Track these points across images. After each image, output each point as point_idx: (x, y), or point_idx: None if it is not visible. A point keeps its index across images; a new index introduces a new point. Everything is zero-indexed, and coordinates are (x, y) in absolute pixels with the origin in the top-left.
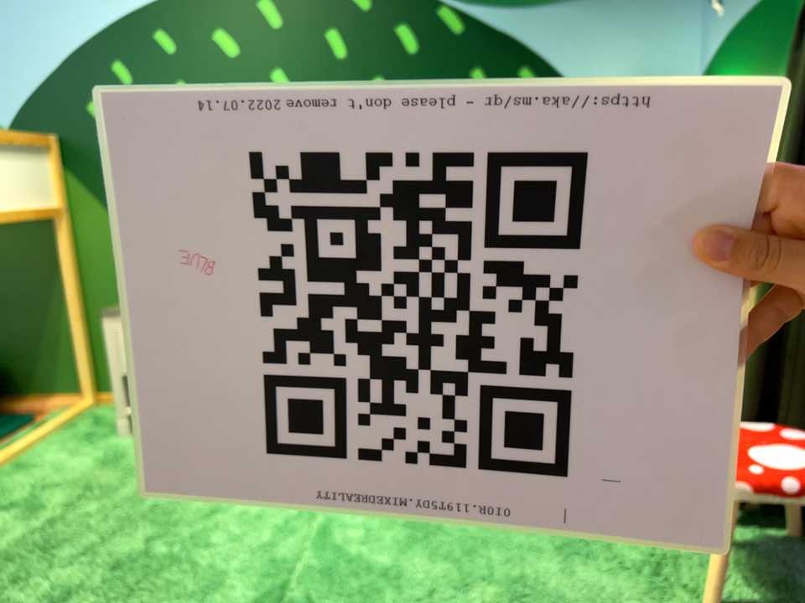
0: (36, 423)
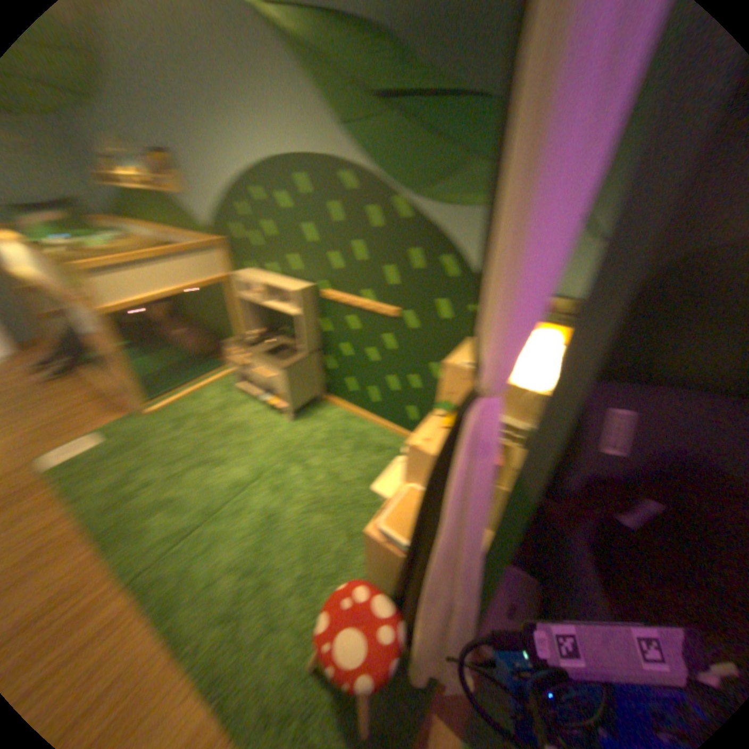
0: (224, 367)
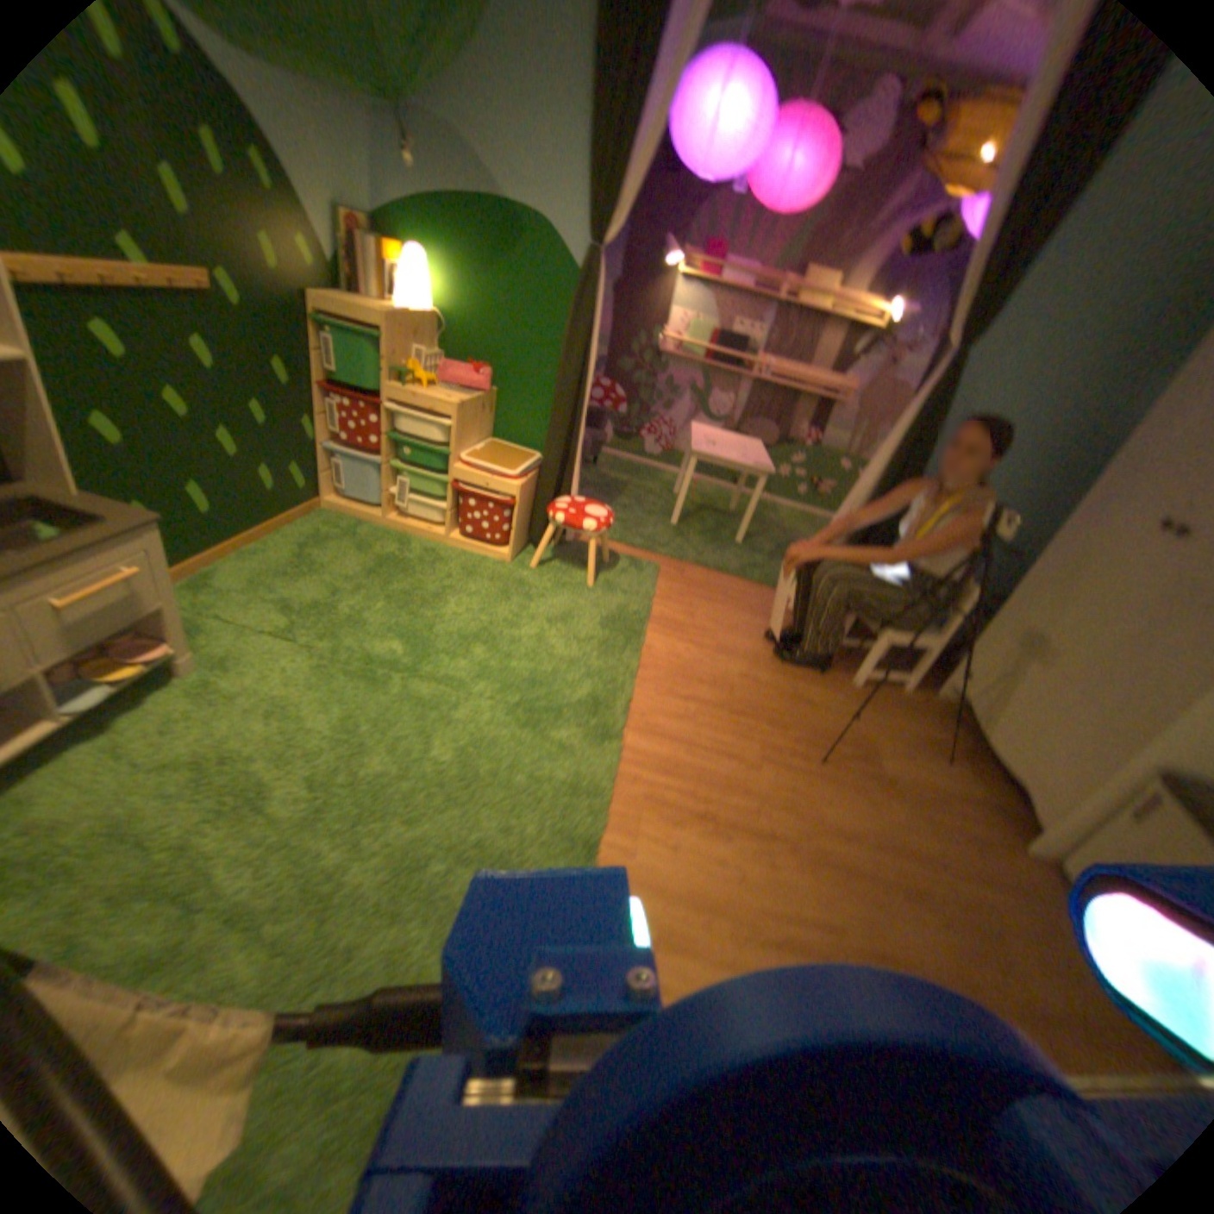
0: None
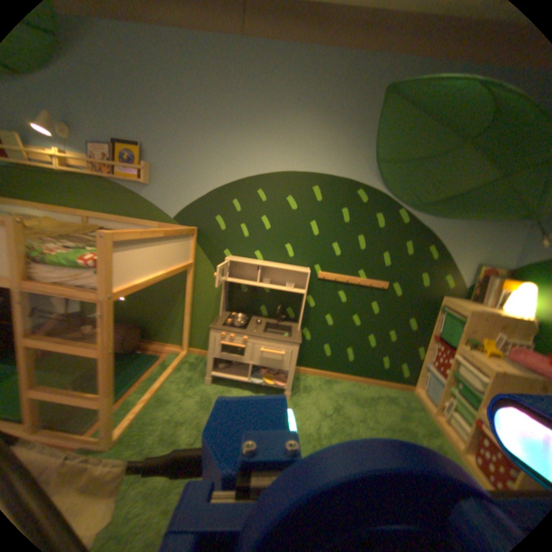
0: (161, 359)
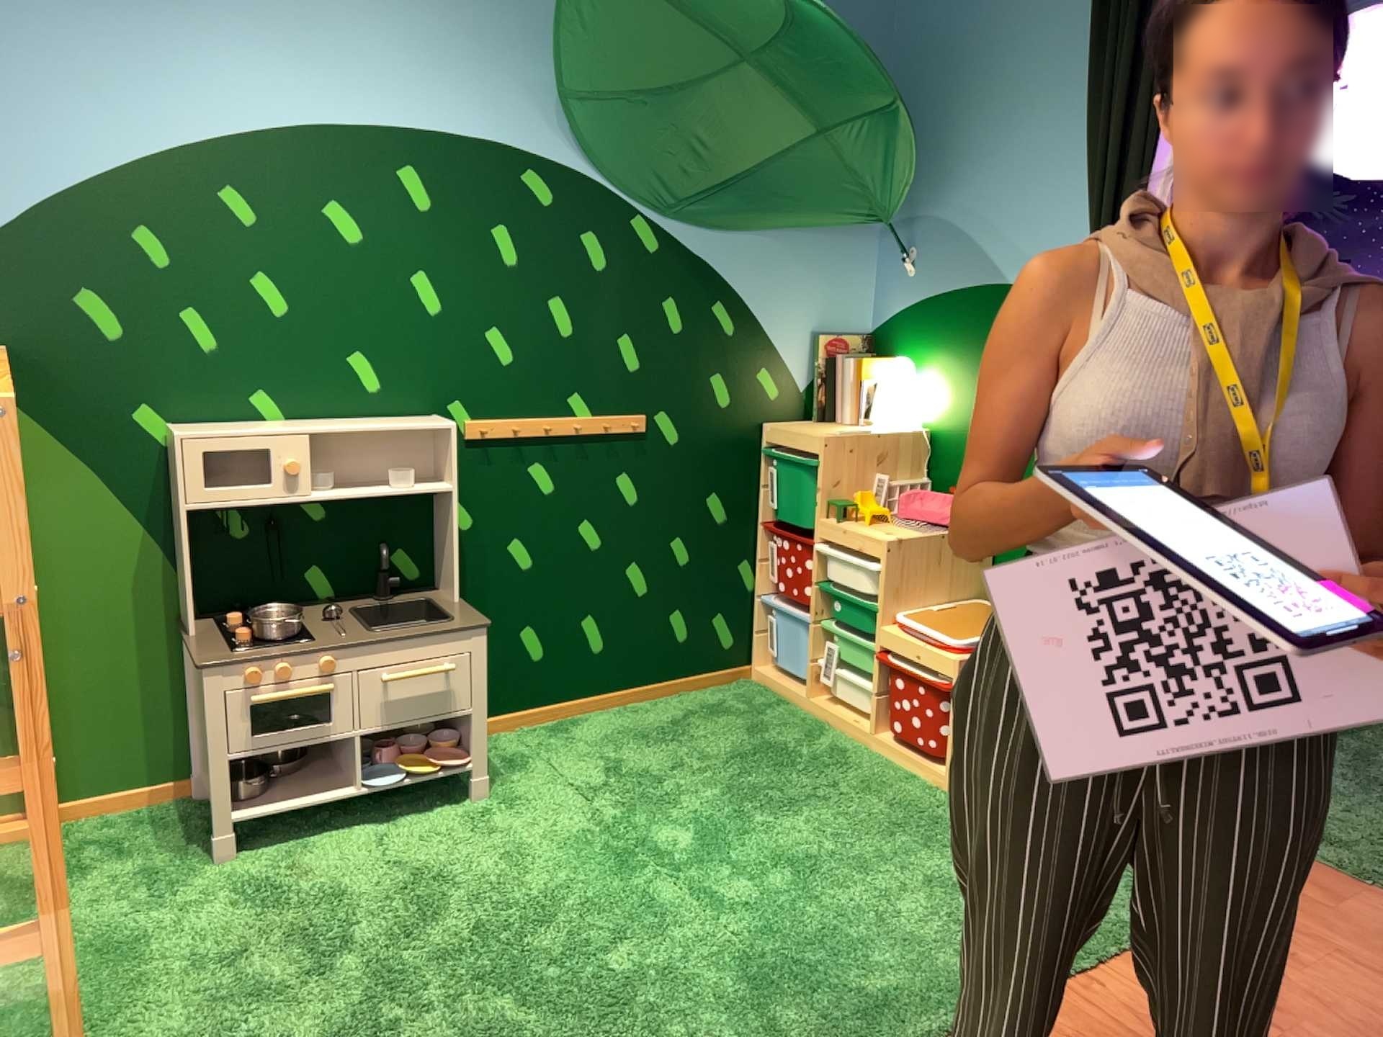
0: None
